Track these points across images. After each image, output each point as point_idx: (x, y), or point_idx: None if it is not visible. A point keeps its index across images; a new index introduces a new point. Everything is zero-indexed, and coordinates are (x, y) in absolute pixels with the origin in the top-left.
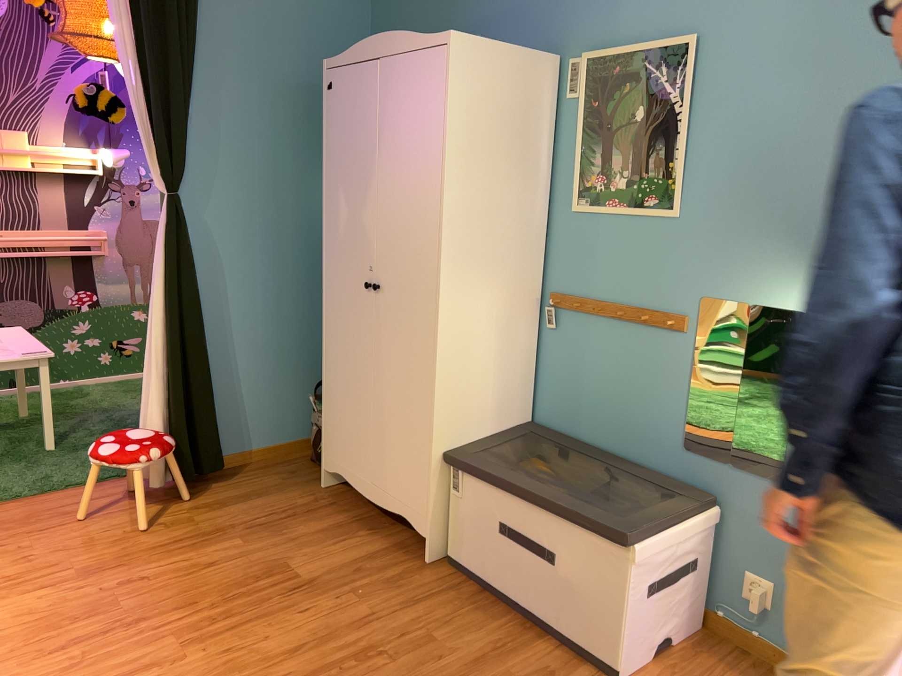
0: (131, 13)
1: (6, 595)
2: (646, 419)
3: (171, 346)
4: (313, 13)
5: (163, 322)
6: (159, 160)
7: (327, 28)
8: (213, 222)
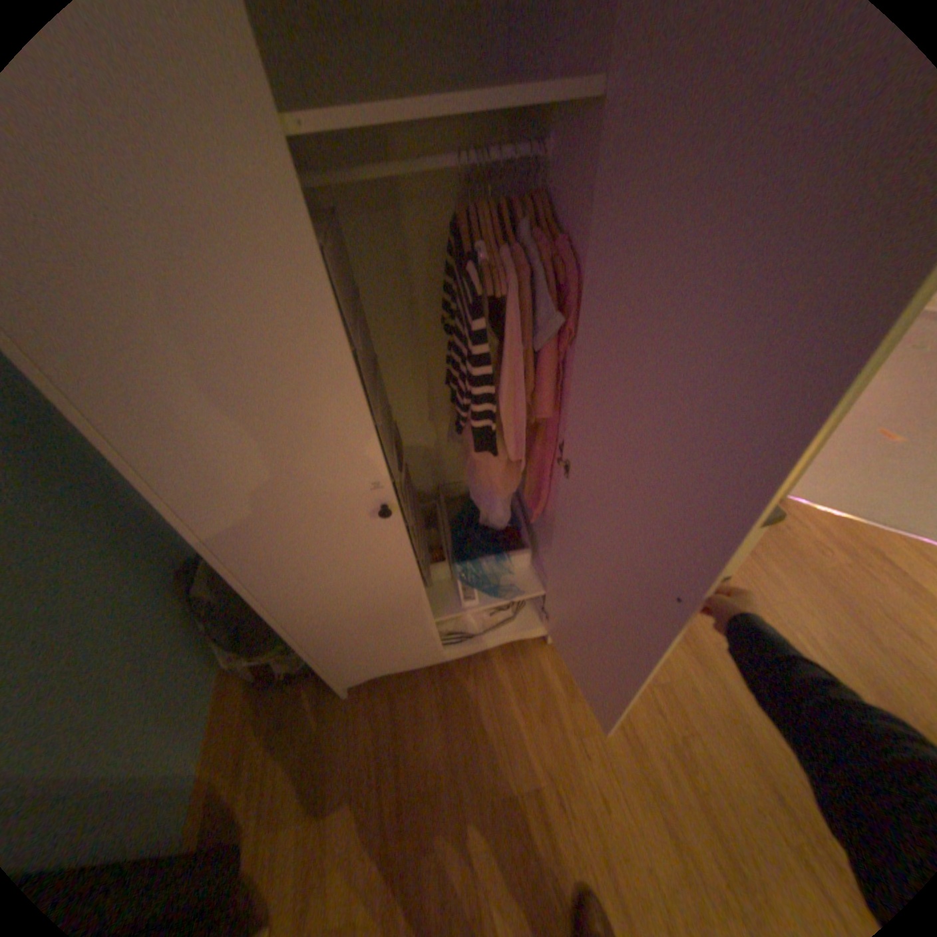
0: None
1: None
2: None
3: None
4: None
5: None
6: None
7: None
8: None
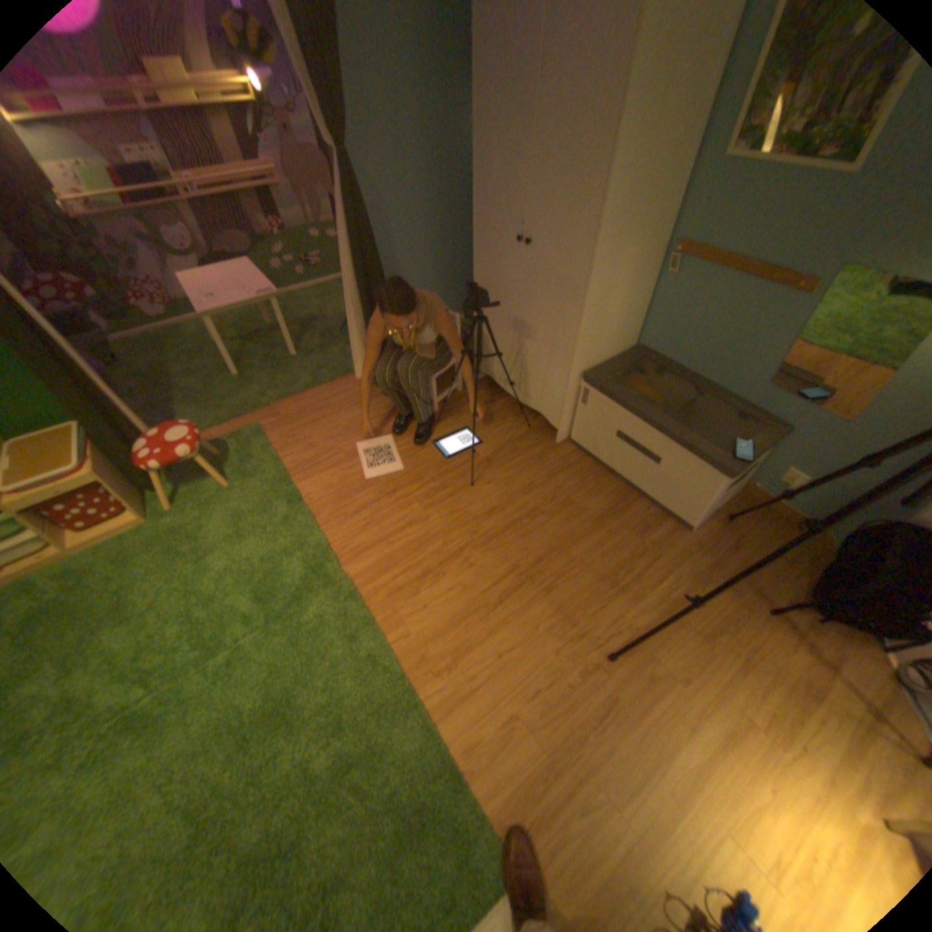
0: None
1: (310, 474)
2: (741, 359)
3: (364, 293)
4: None
5: (355, 274)
6: (322, 114)
7: None
8: (374, 172)
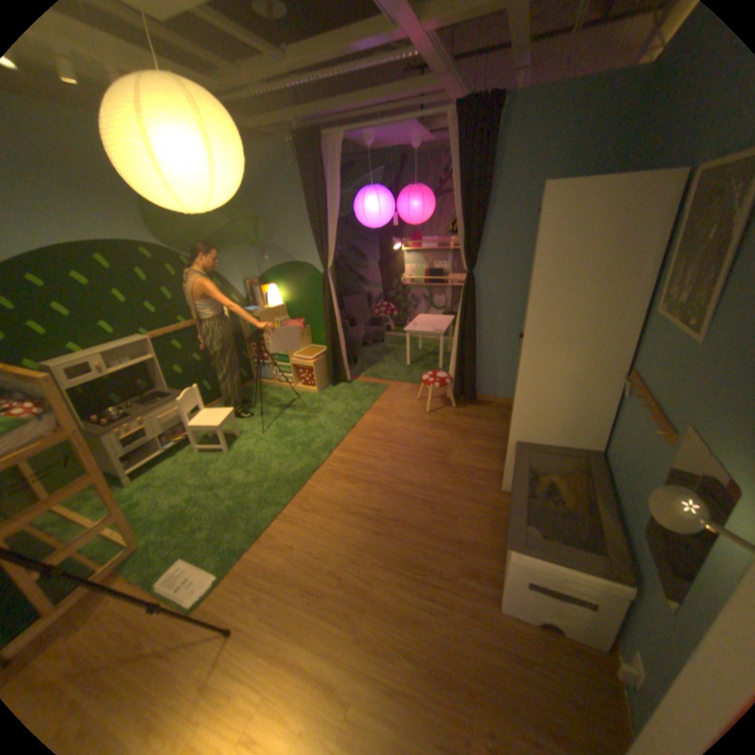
0: (463, 183)
1: (376, 414)
2: (640, 496)
3: (457, 342)
4: (580, 147)
5: (457, 331)
6: (464, 256)
7: (590, 154)
8: (493, 285)
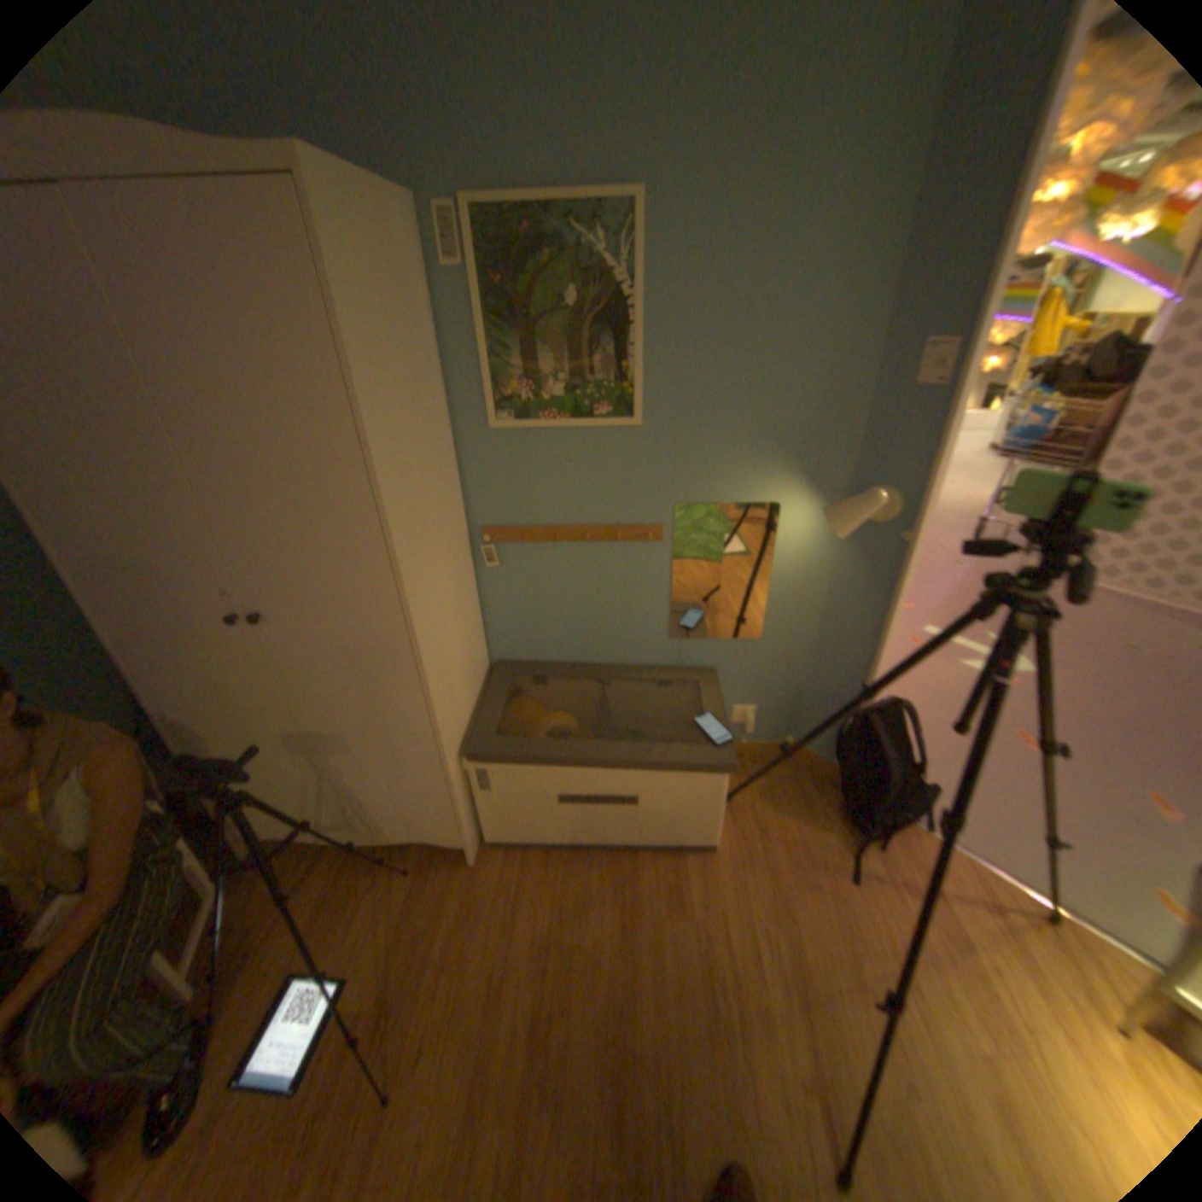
0: None
1: None
2: (626, 626)
3: None
4: None
5: None
6: None
7: None
8: None
